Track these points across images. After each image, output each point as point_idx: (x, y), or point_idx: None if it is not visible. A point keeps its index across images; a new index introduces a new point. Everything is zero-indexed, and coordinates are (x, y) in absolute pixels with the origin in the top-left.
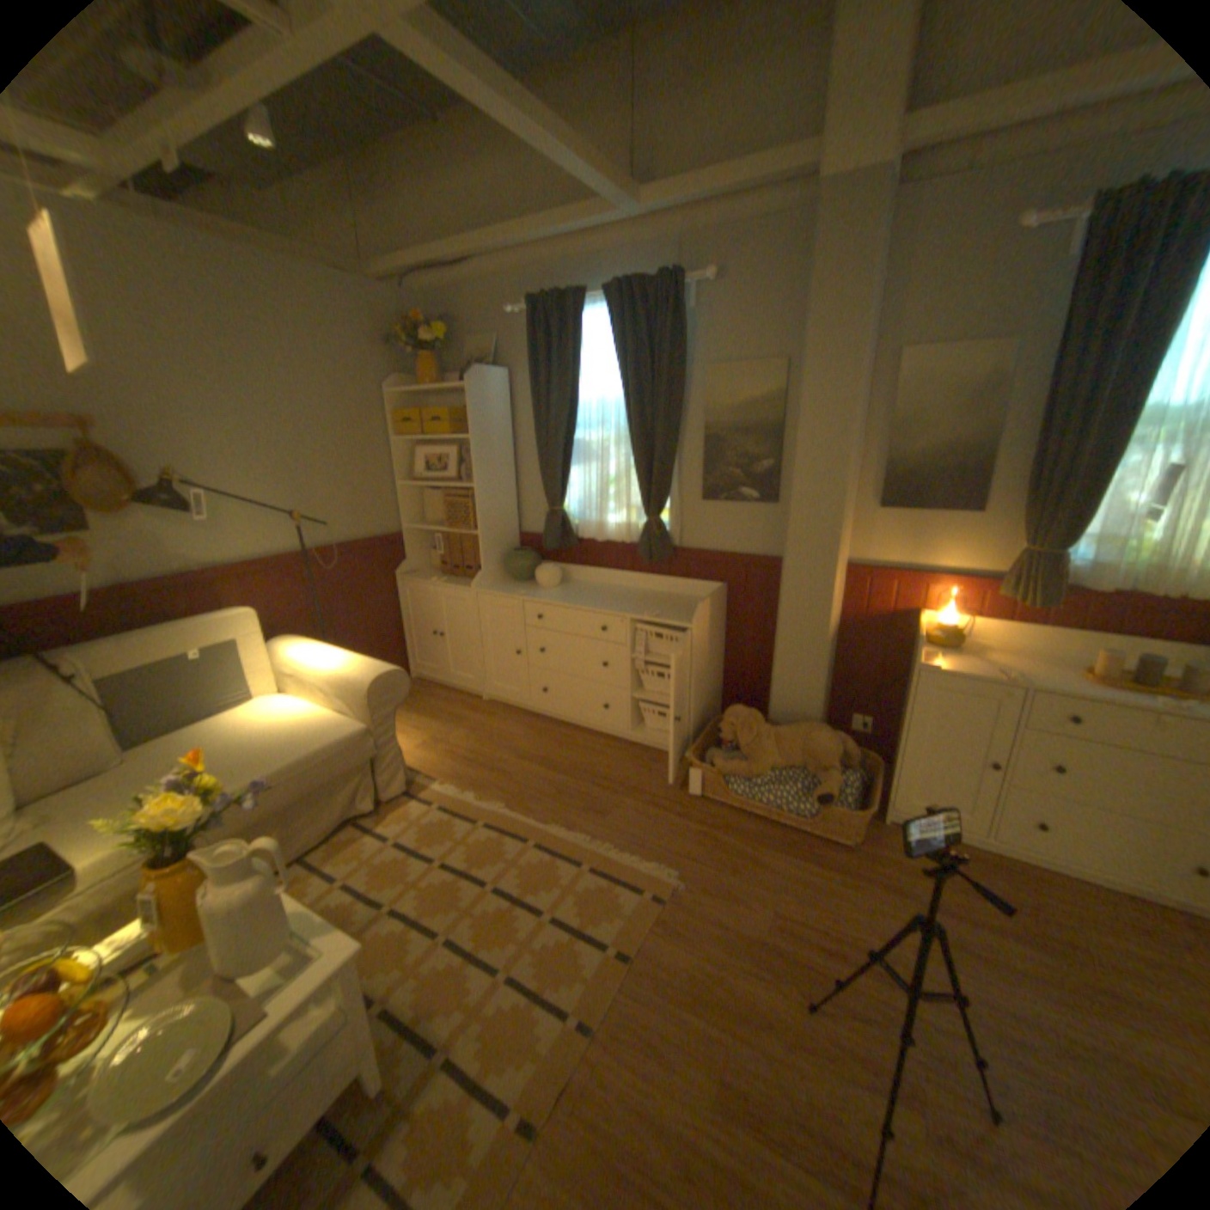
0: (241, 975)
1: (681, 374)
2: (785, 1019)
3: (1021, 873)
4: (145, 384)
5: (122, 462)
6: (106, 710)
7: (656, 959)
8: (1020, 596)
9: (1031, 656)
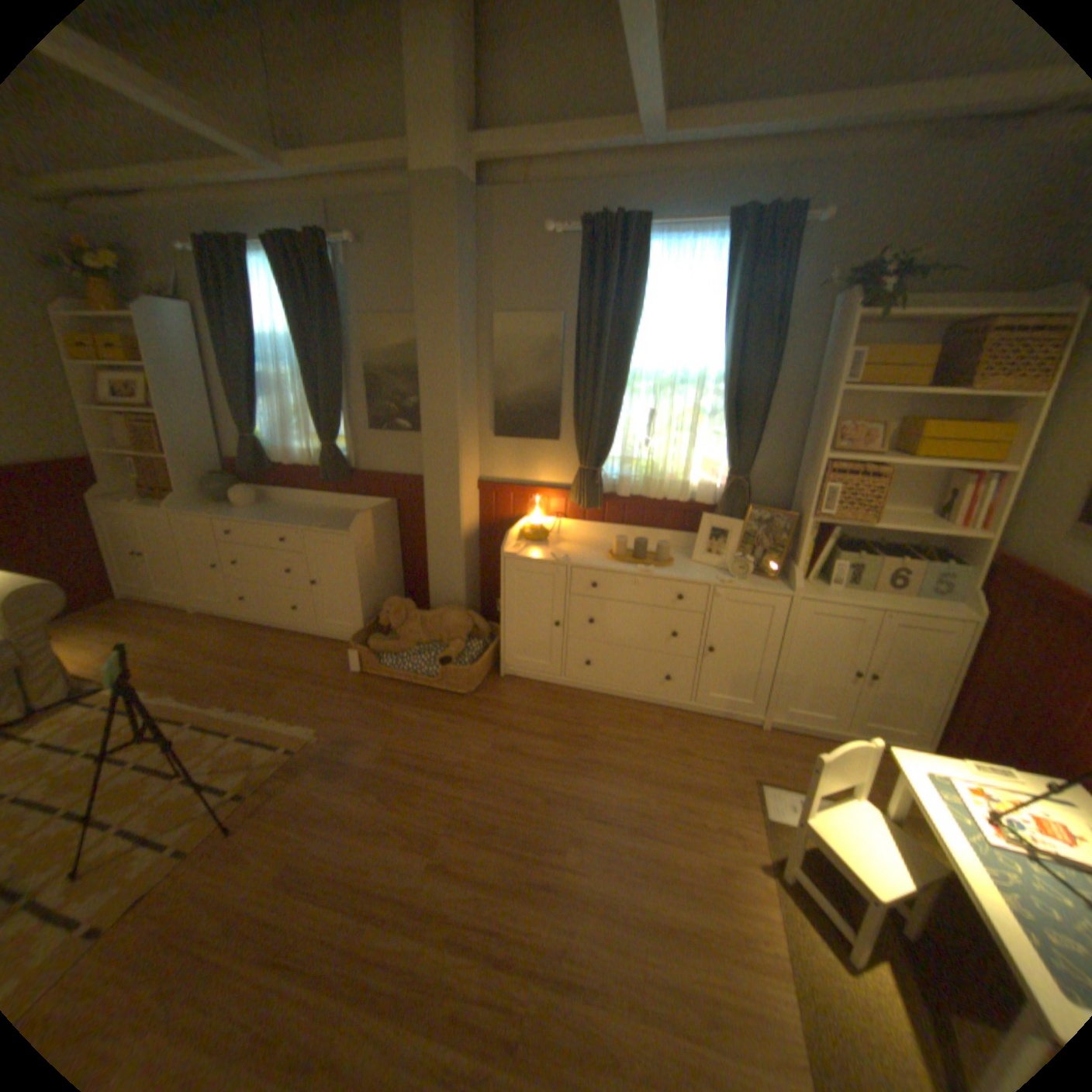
0: None
1: (335, 322)
2: (357, 818)
3: (578, 698)
4: None
5: None
6: None
7: (268, 796)
8: (576, 502)
9: (587, 545)
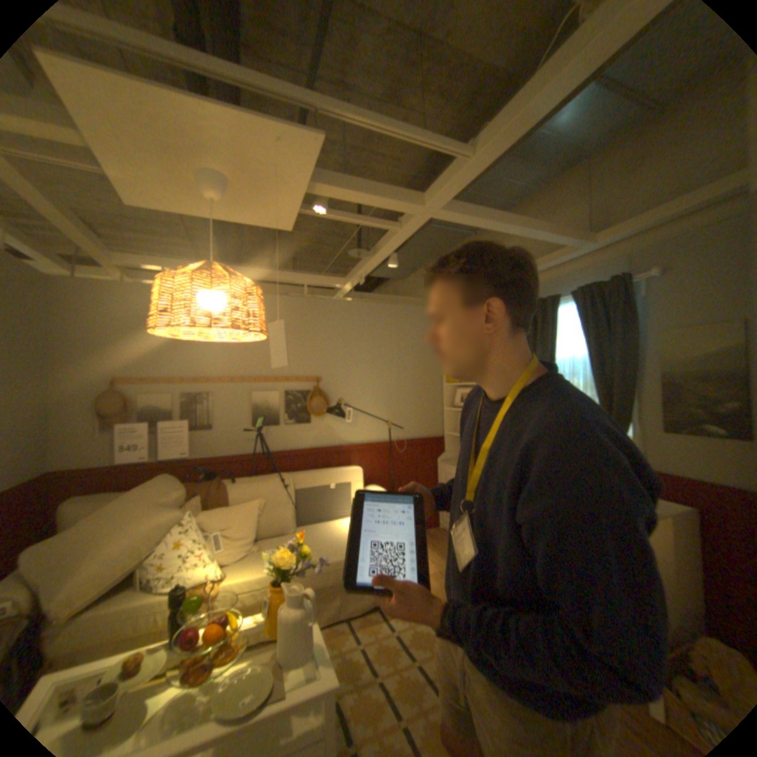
0: (284, 666)
1: (635, 339)
2: None
3: None
4: (341, 363)
5: (327, 395)
6: (295, 504)
7: None
8: None
9: None
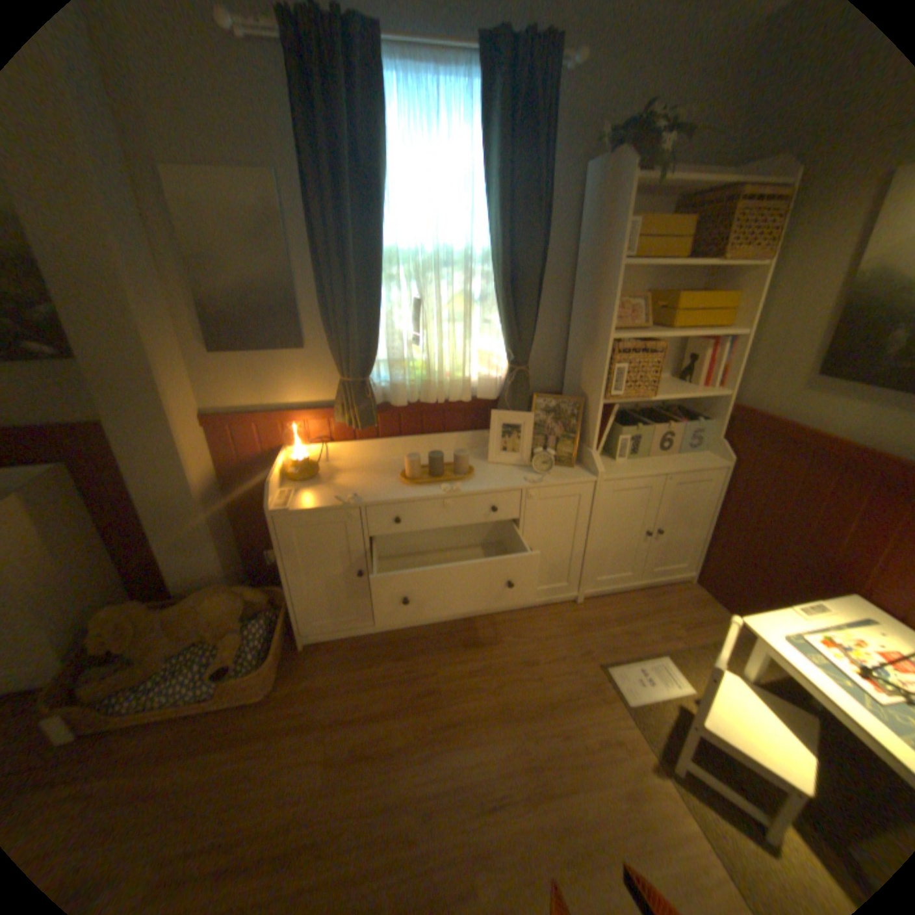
0: None
1: None
2: None
3: (400, 641)
4: None
5: None
6: None
7: None
8: (346, 422)
9: (370, 469)
